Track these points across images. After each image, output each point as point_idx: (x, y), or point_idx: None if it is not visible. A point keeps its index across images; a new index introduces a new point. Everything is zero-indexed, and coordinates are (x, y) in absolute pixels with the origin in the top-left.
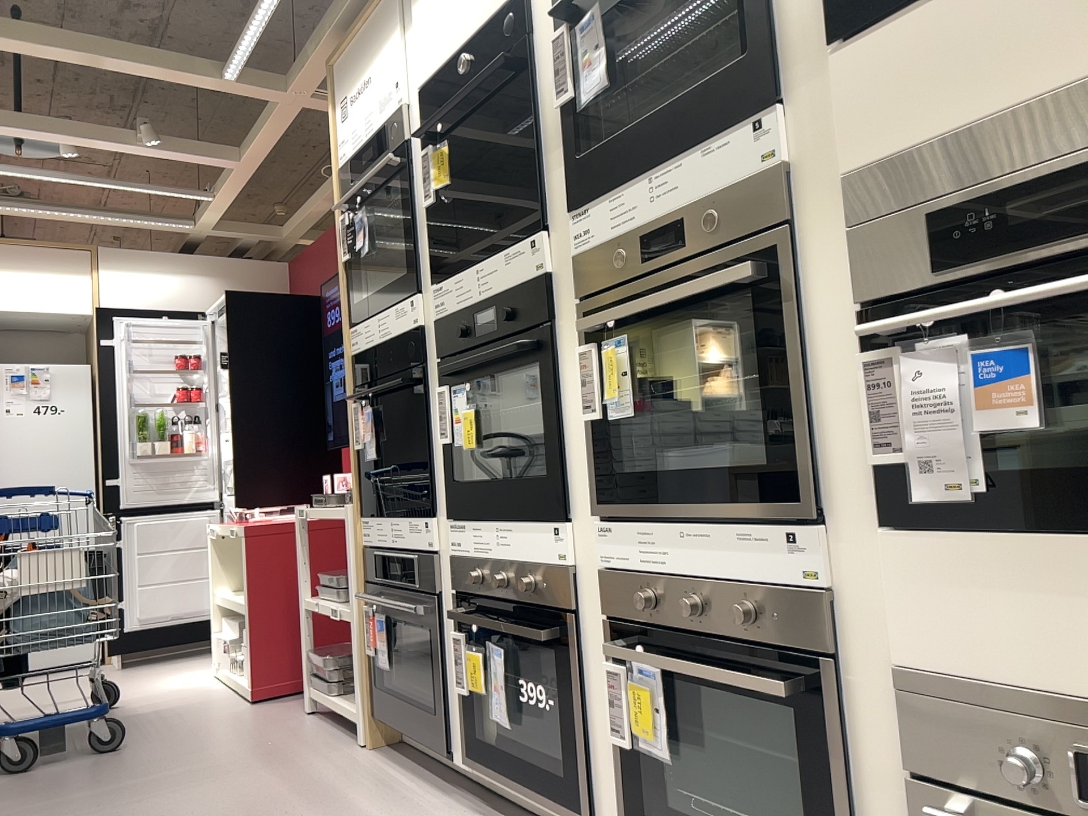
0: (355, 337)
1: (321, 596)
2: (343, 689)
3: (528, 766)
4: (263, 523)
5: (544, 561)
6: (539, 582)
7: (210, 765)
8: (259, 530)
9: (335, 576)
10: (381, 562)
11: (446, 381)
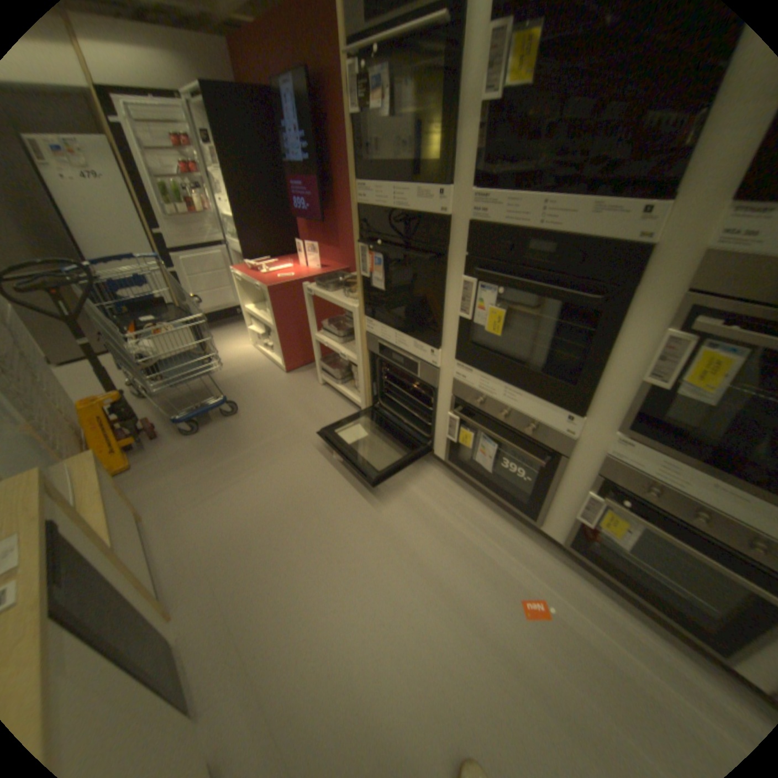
0: (363, 193)
1: (324, 335)
2: (342, 382)
3: (497, 486)
4: (274, 283)
5: (551, 425)
6: (541, 432)
7: (293, 431)
8: (274, 289)
9: (333, 327)
10: (385, 350)
11: (476, 277)
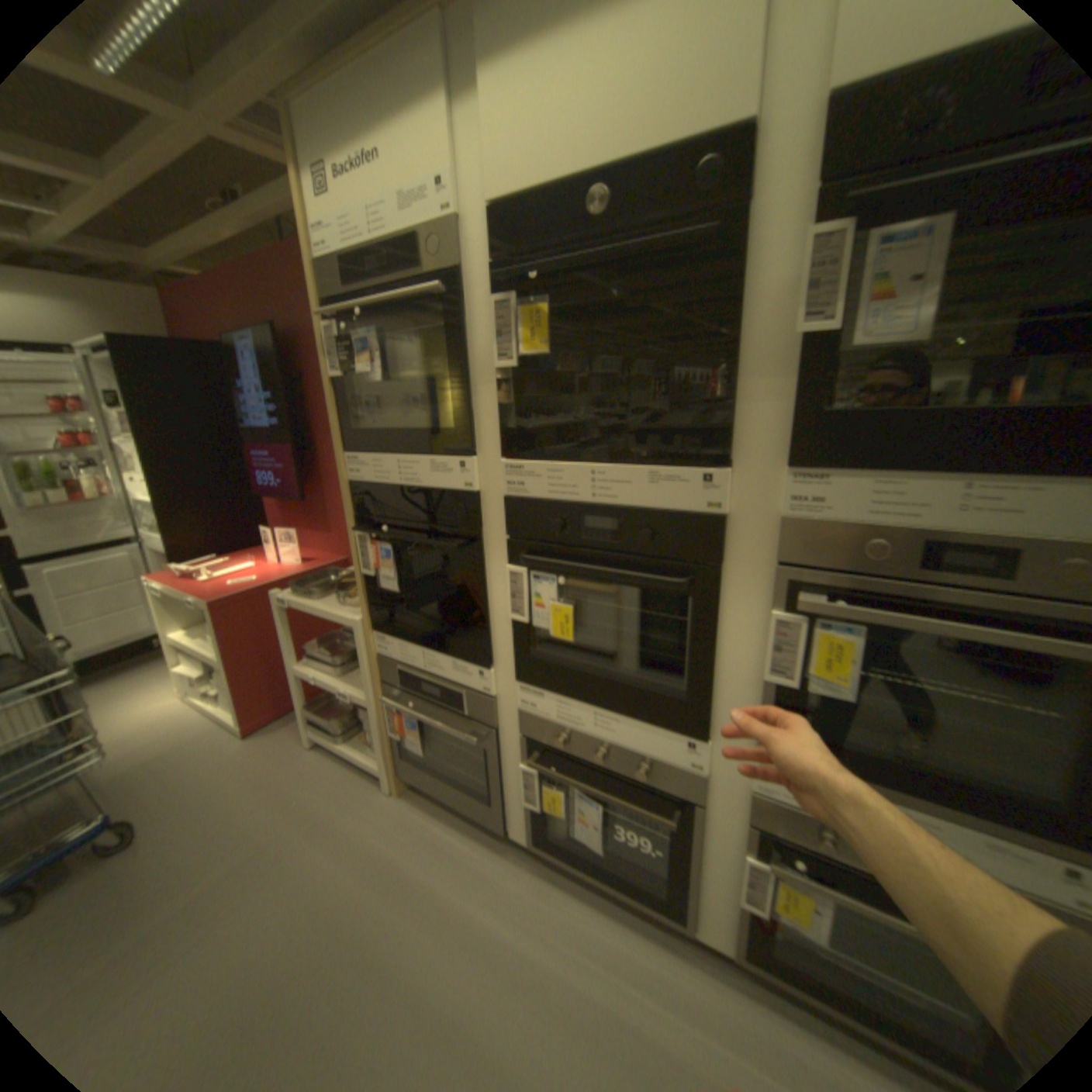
0: (357, 466)
1: (309, 665)
2: (344, 737)
3: (614, 876)
4: (221, 593)
5: (668, 761)
6: (658, 773)
7: (251, 854)
8: (221, 604)
9: (324, 651)
10: (409, 678)
11: (526, 565)
